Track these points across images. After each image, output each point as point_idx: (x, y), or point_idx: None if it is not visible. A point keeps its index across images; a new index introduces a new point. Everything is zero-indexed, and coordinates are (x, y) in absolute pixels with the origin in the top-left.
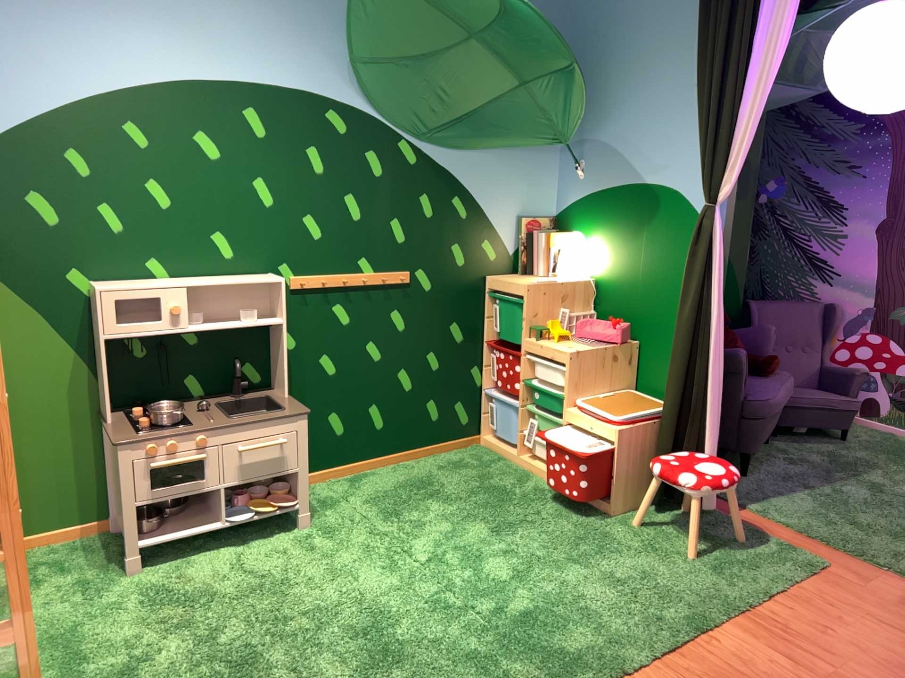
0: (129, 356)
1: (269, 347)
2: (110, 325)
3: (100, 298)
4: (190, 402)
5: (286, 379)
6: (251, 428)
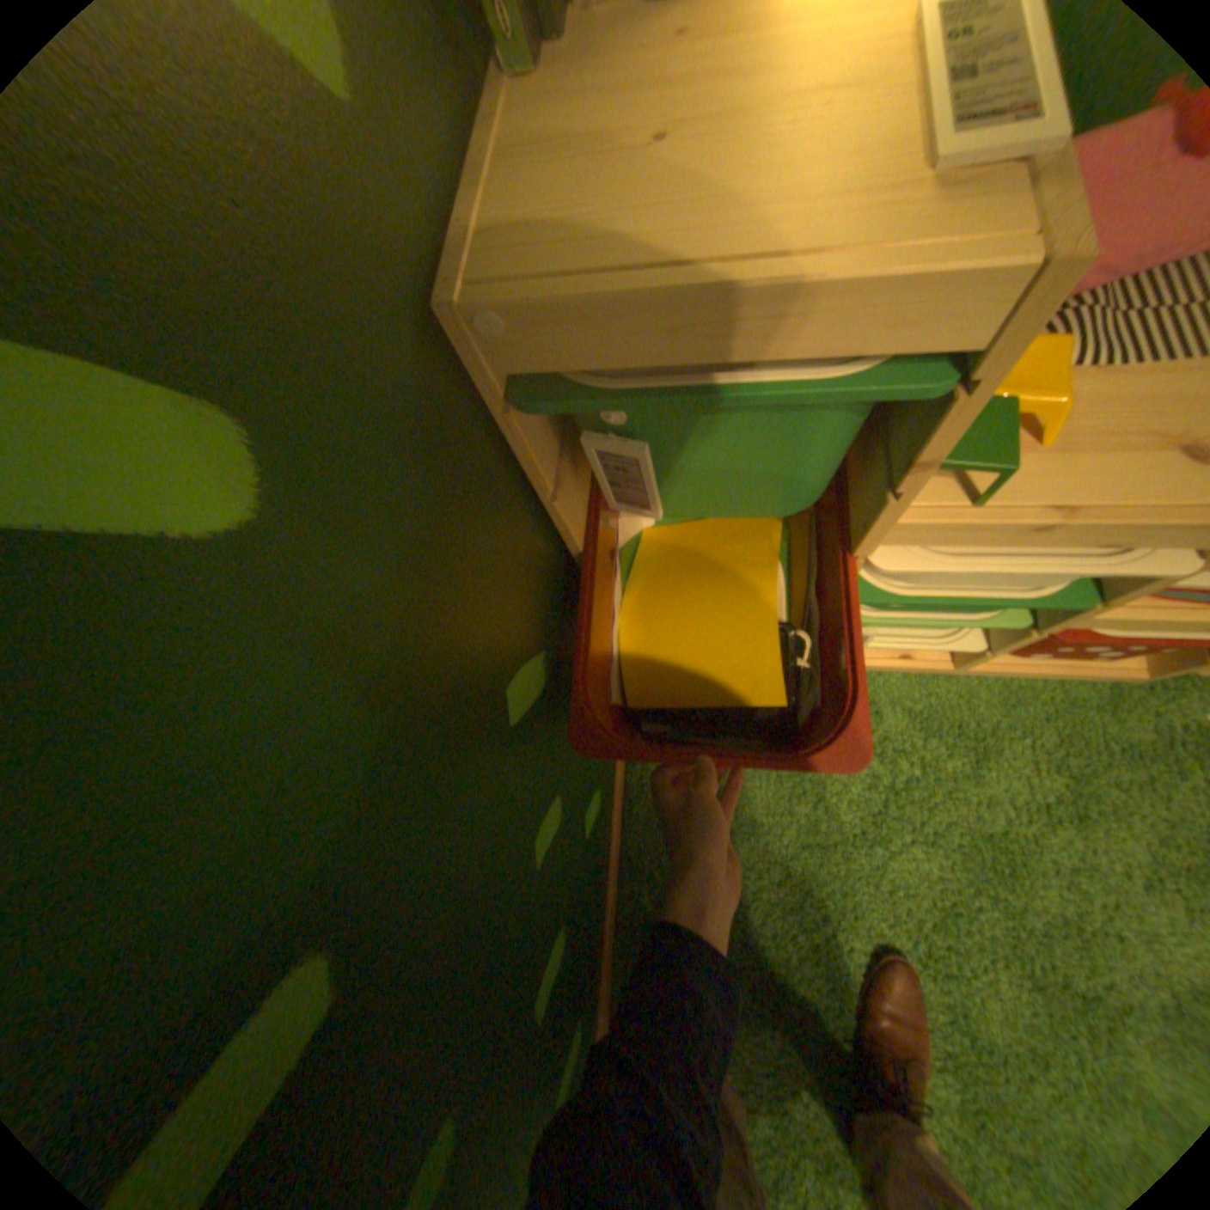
0: None
1: None
2: None
3: None
4: None
5: None
6: None
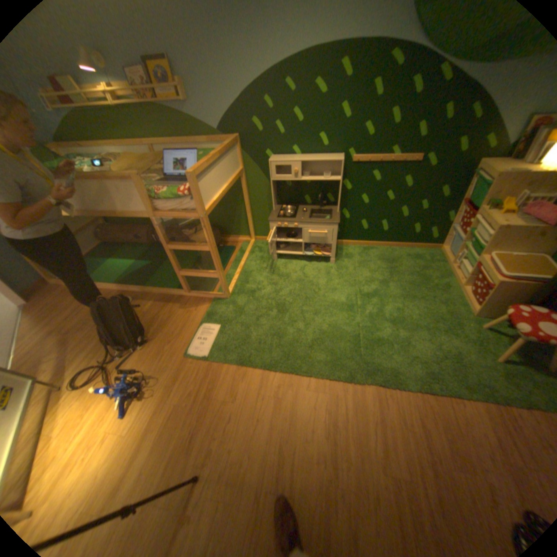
0: (284, 186)
1: (338, 188)
2: (278, 174)
3: (270, 165)
4: (304, 206)
5: (344, 203)
6: (313, 225)
